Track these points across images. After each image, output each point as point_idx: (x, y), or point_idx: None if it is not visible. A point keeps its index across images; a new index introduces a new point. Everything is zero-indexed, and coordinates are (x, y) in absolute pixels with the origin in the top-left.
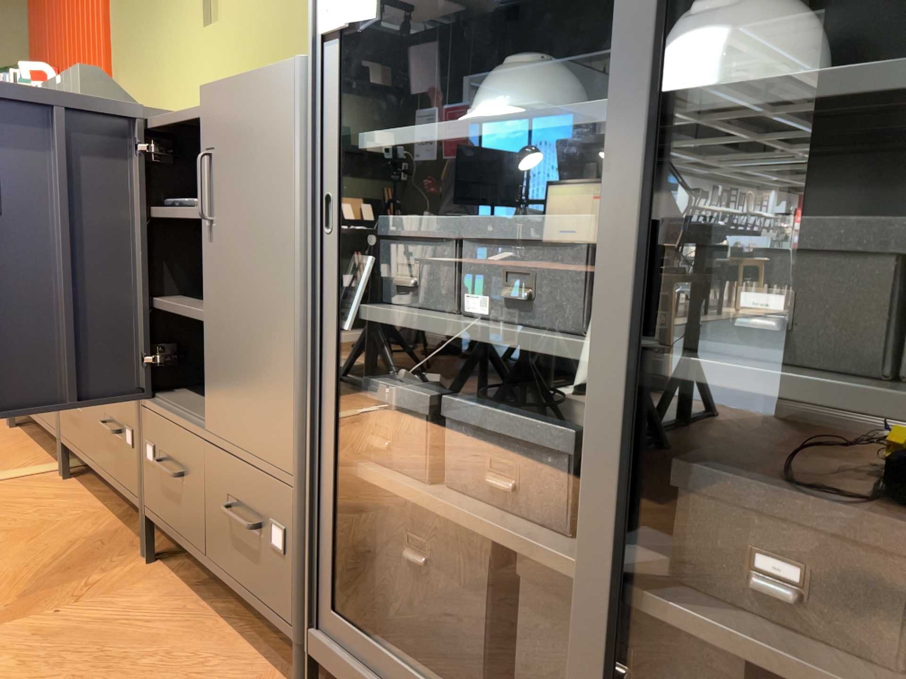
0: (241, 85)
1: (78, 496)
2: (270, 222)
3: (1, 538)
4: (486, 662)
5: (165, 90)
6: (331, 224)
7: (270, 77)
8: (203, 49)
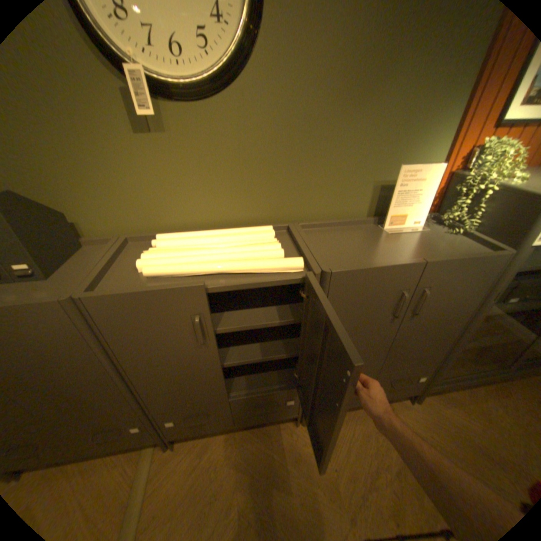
0: (469, 261)
1: (204, 445)
2: (464, 306)
3: (240, 494)
4: (470, 360)
5: (56, 182)
6: (494, 300)
7: (493, 259)
8: (138, 152)
